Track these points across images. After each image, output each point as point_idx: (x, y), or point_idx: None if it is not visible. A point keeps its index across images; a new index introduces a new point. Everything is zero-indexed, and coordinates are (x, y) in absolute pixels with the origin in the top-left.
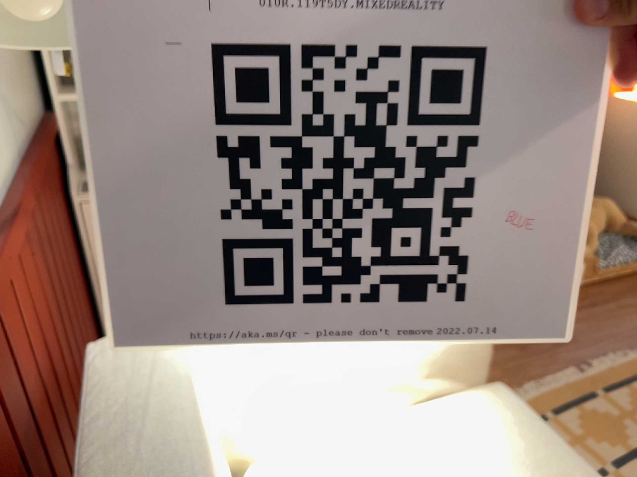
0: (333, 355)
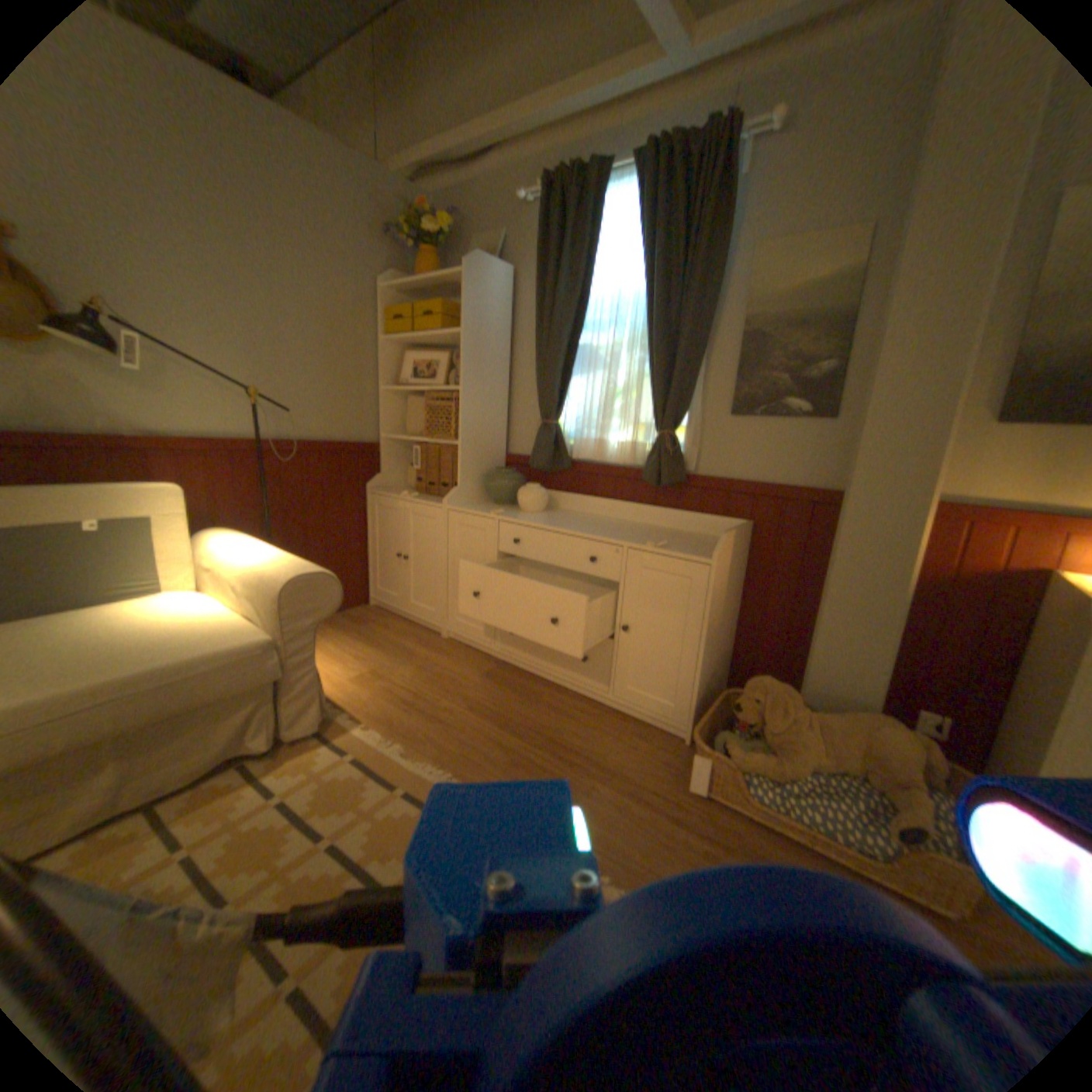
0: (236, 556)
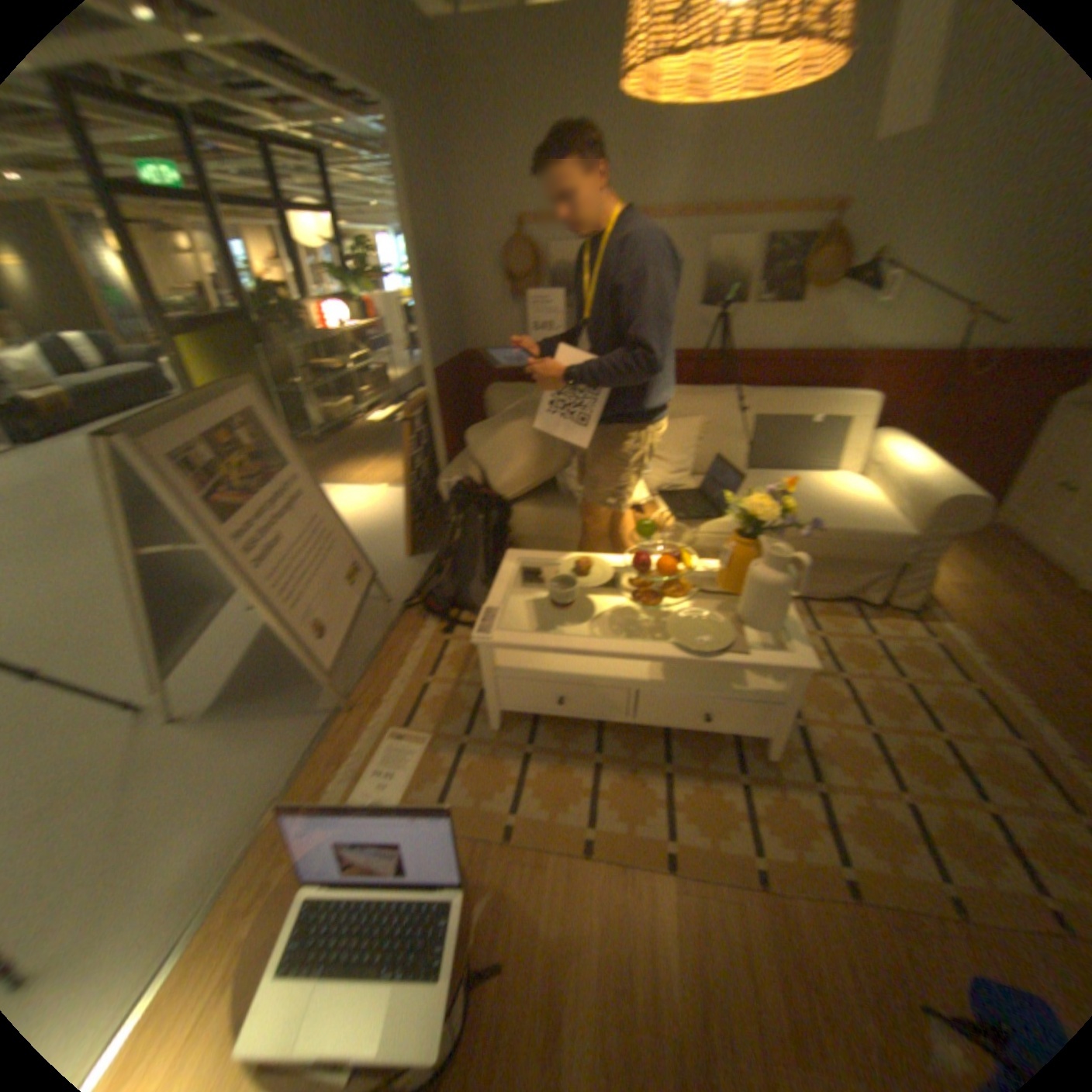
0: (907, 461)
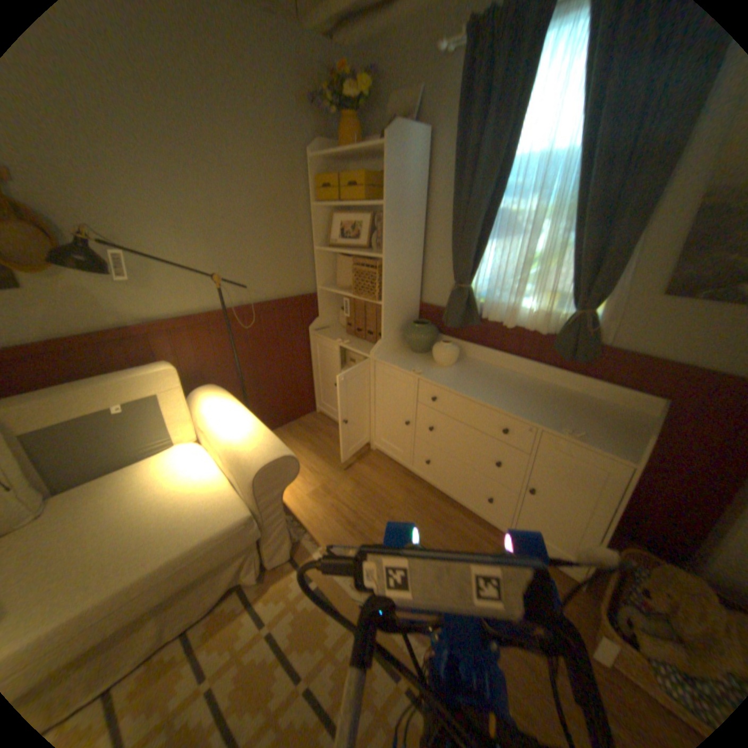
0: (219, 427)
